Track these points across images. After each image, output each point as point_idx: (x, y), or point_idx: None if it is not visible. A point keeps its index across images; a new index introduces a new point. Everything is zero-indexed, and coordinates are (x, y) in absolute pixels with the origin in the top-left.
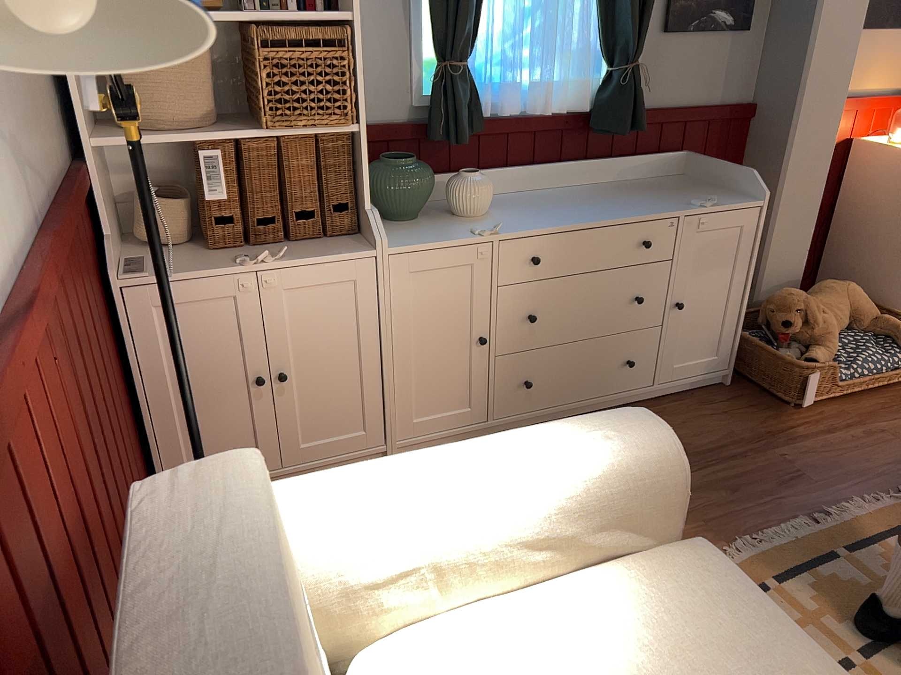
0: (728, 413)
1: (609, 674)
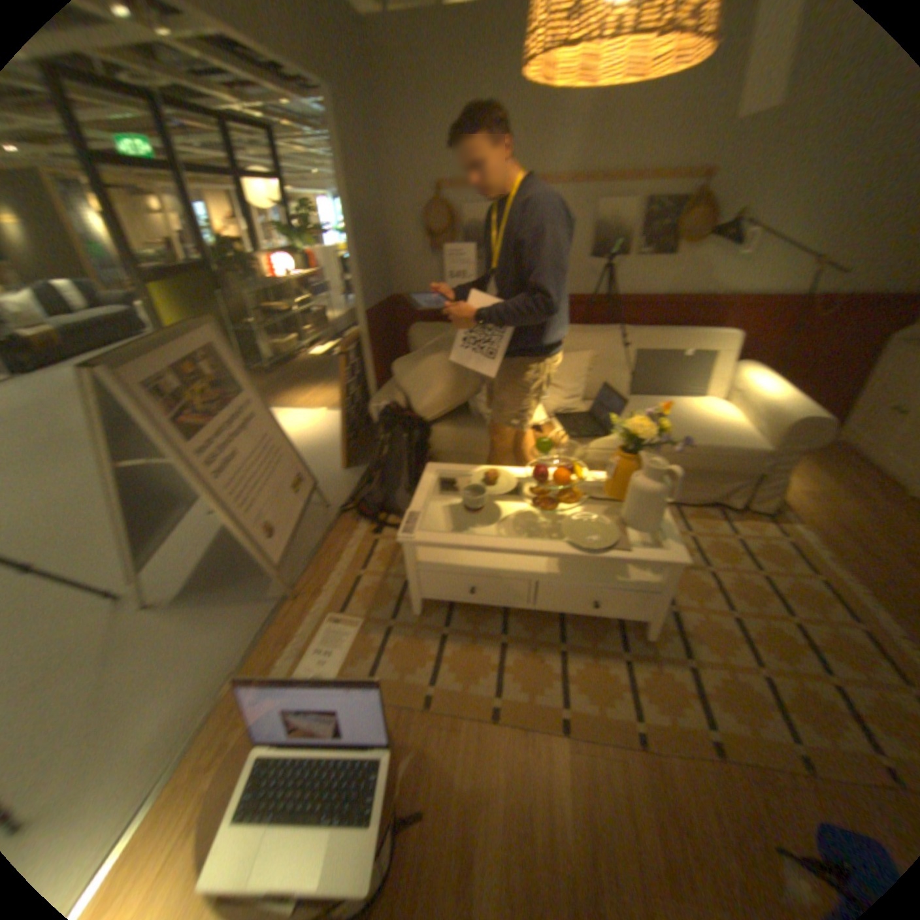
0: None
1: (712, 419)
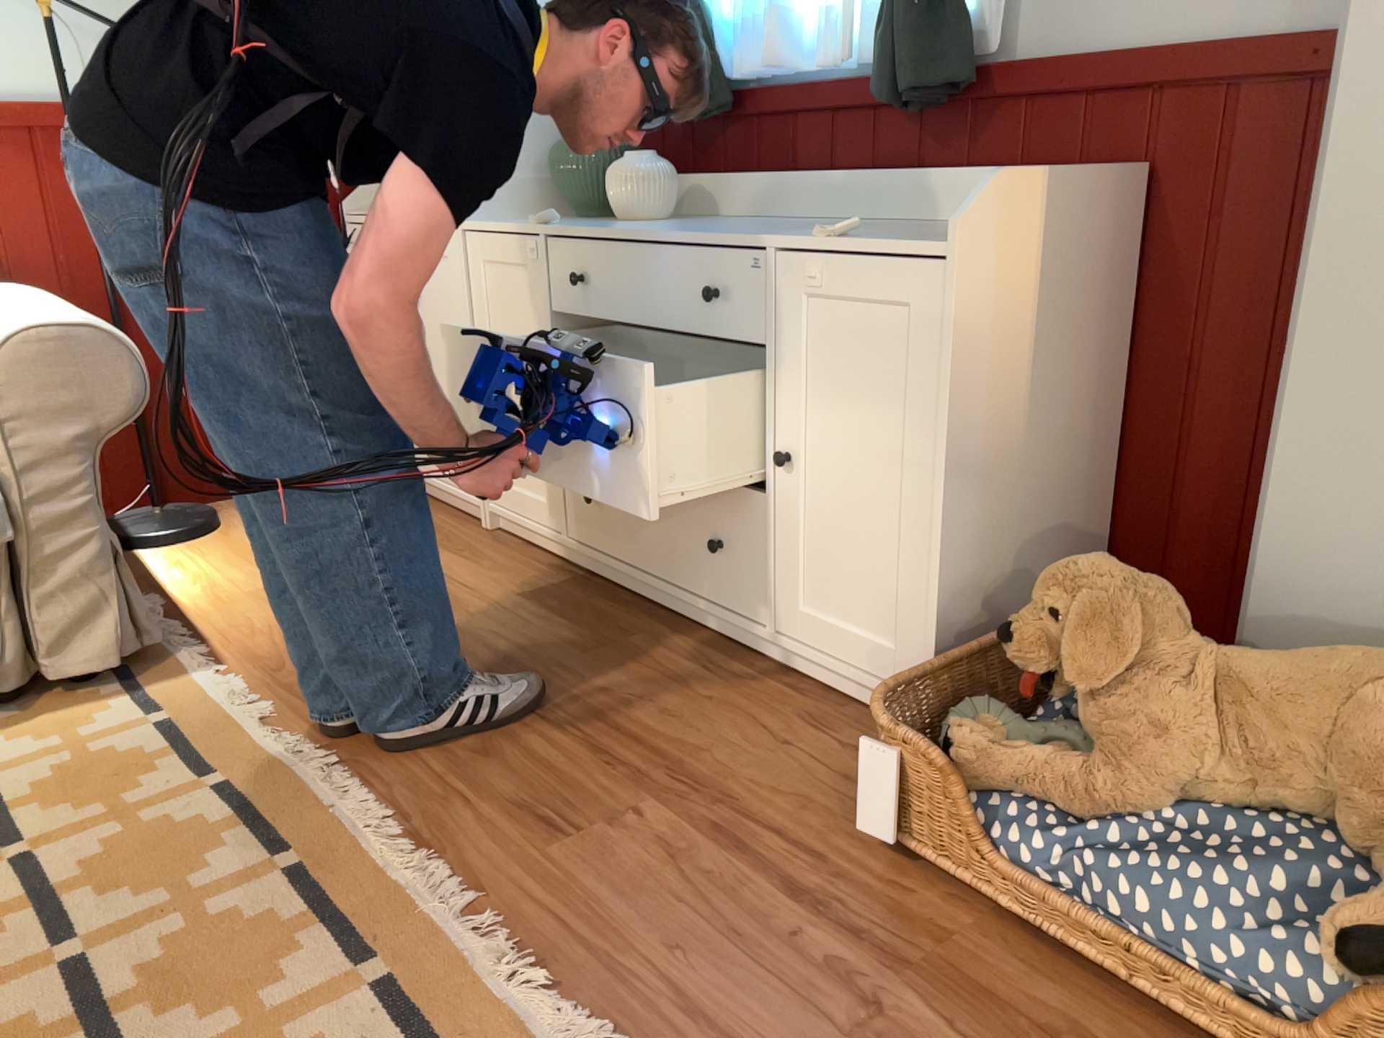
0: (786, 747)
1: None
